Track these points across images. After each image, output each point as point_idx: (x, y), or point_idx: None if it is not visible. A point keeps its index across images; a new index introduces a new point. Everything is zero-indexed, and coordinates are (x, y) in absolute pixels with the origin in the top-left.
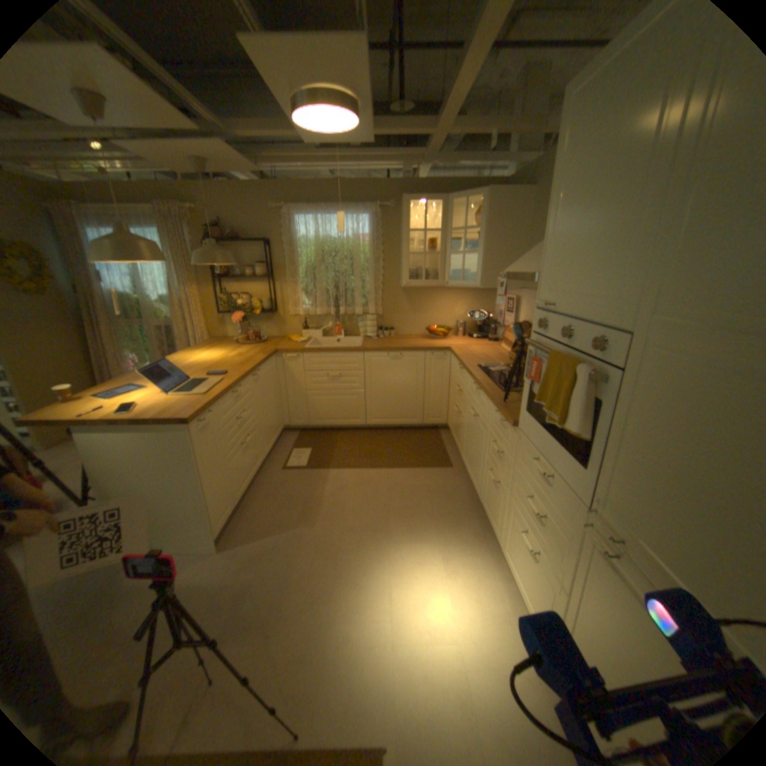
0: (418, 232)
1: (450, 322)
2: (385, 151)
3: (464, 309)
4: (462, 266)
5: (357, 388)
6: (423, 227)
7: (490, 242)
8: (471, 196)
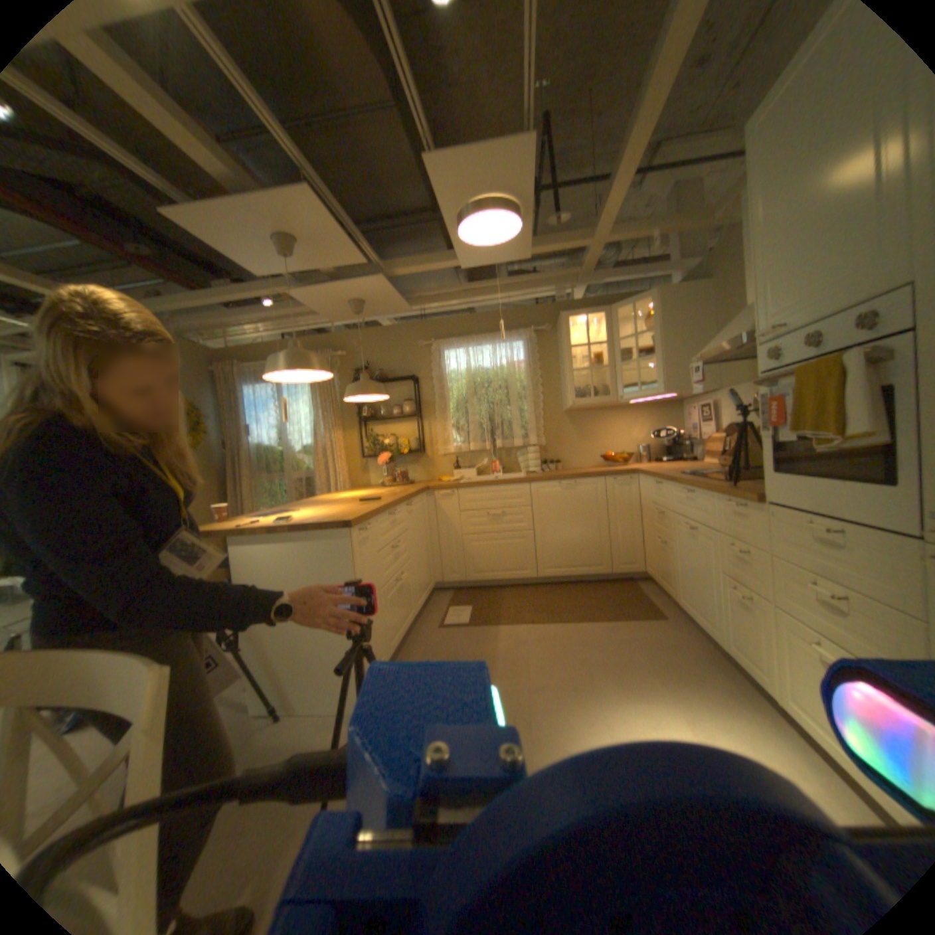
0: (578, 351)
1: (628, 448)
2: (537, 275)
3: (644, 431)
4: (637, 375)
5: (523, 527)
6: (584, 345)
7: (667, 342)
8: (635, 303)
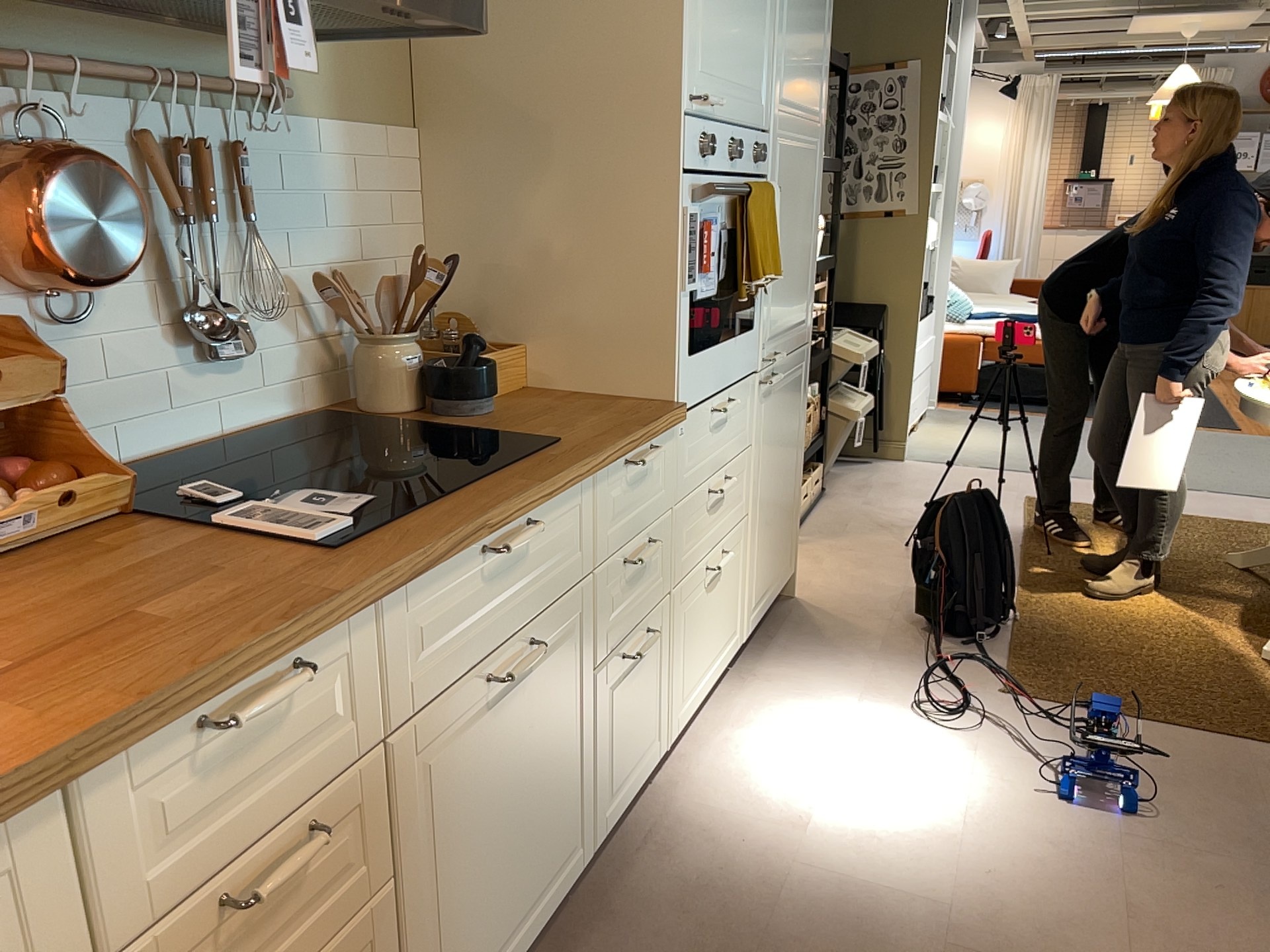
0: None
1: None
2: None
3: None
4: None
5: None
6: None
7: None
8: None
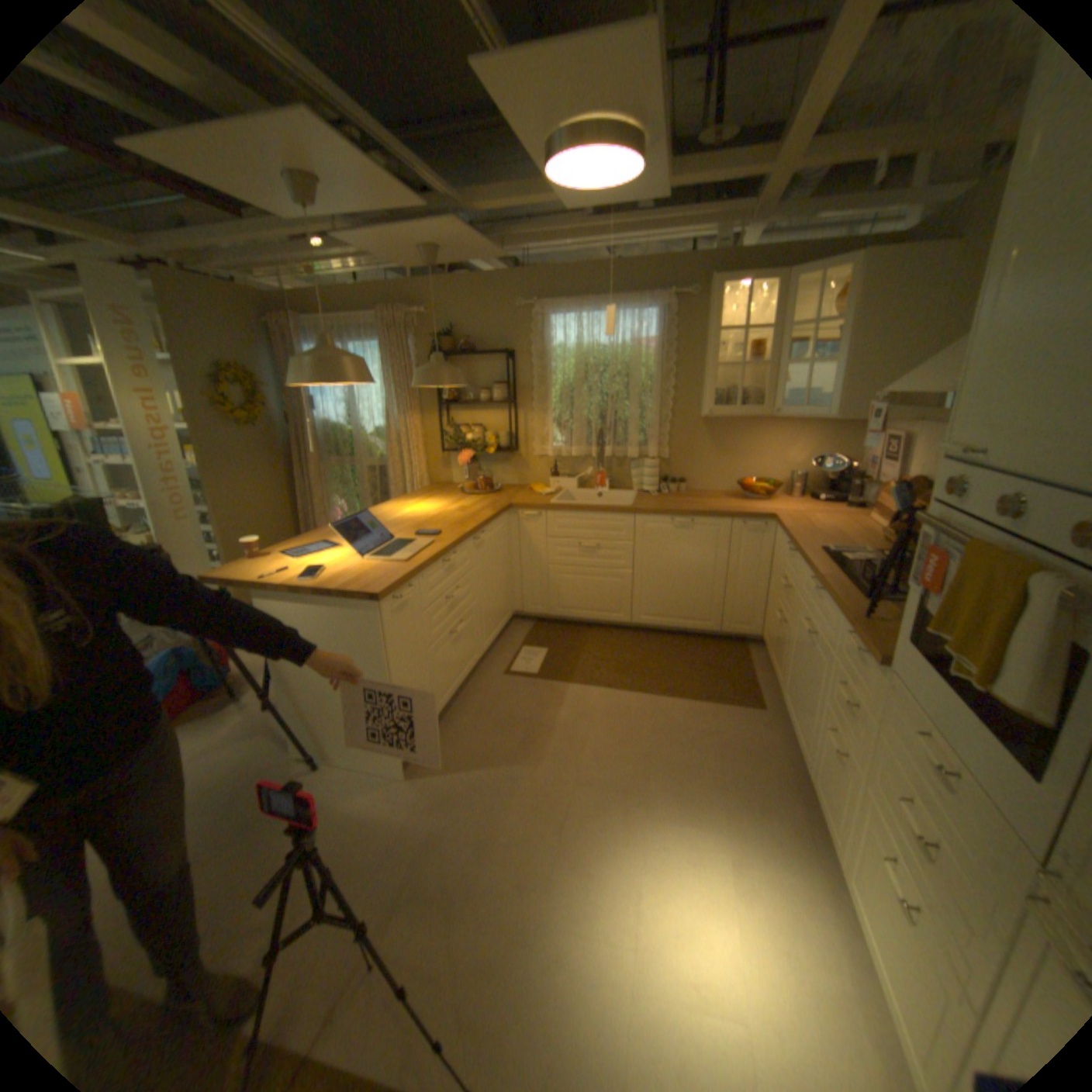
0: (735, 330)
1: (780, 473)
2: (689, 209)
3: (807, 452)
4: (807, 383)
5: (621, 566)
6: (744, 322)
7: (861, 341)
8: (831, 268)
